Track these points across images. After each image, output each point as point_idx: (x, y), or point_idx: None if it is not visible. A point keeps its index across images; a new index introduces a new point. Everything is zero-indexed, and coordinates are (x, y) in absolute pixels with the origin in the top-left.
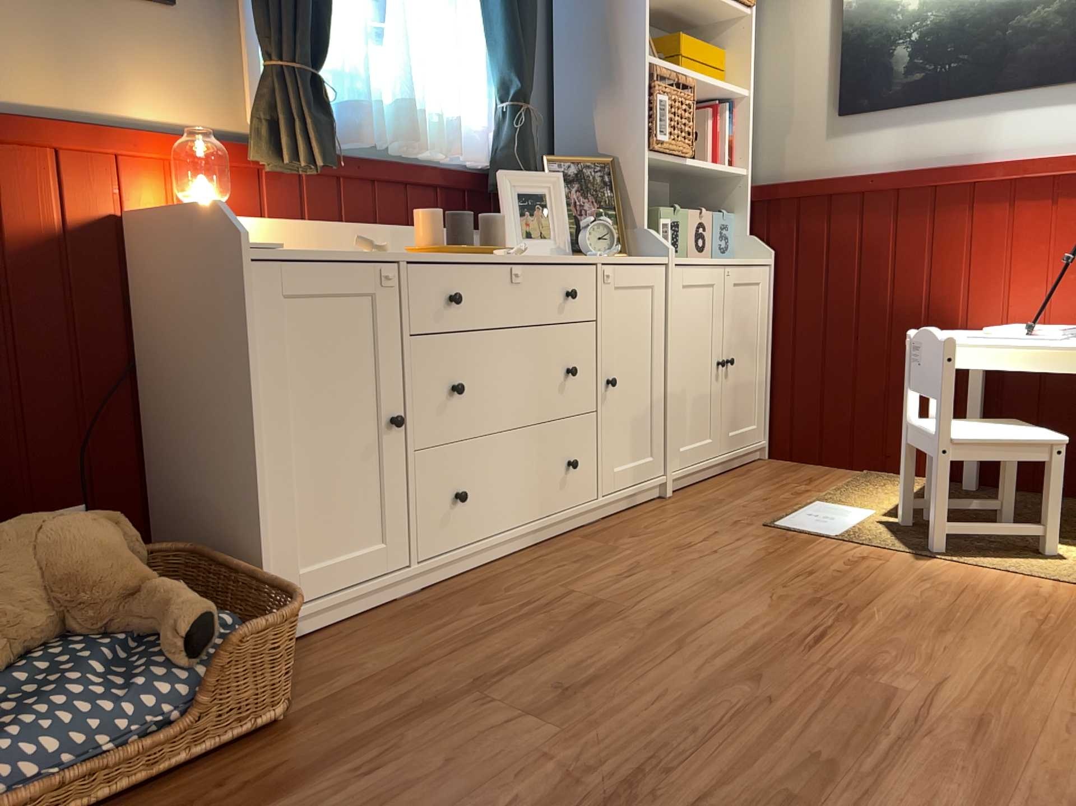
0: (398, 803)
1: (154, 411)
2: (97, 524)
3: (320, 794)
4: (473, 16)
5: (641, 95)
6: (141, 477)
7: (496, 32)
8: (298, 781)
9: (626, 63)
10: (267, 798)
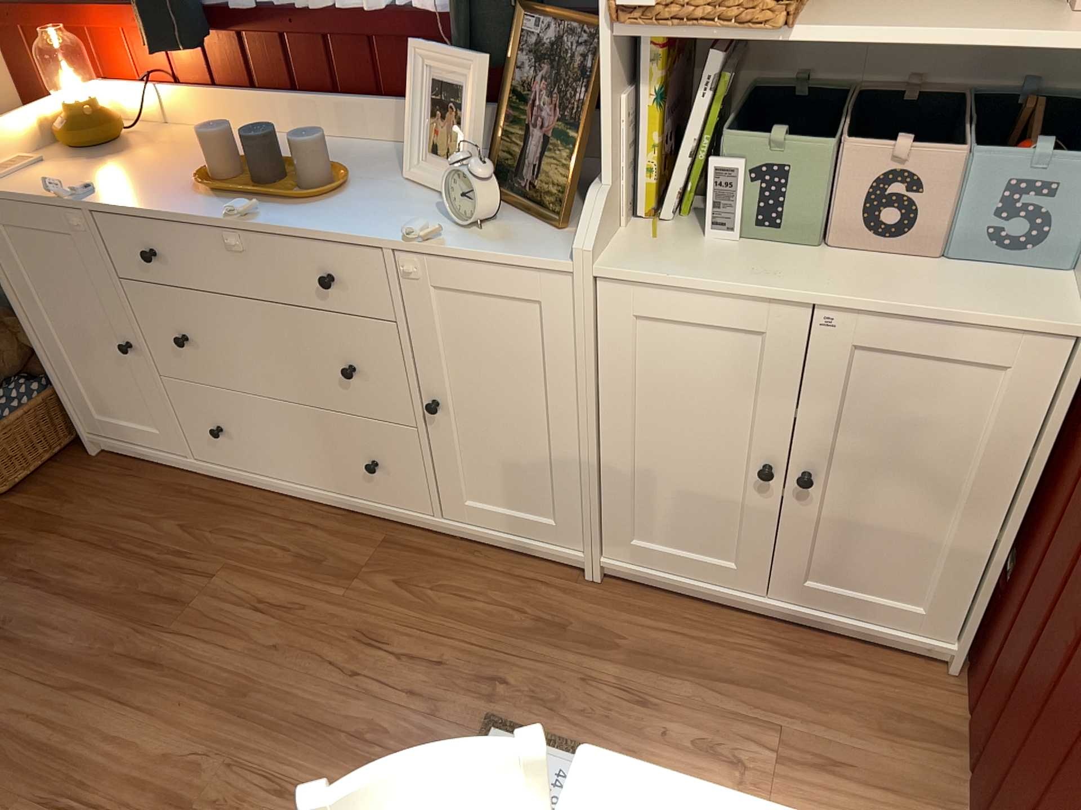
0: None
1: None
2: None
3: None
4: None
5: None
6: None
7: None
8: None
9: None
10: None
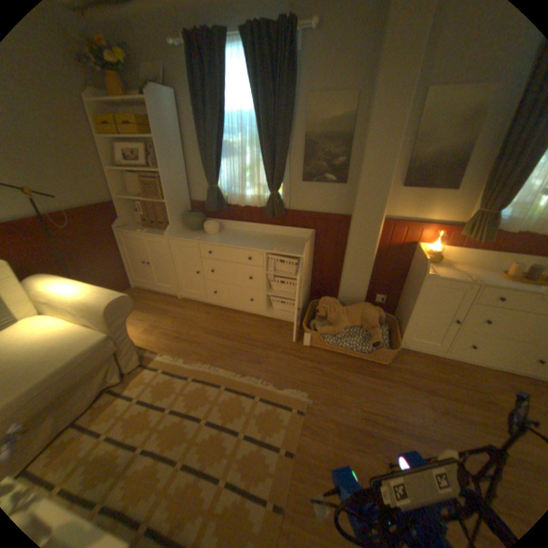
0: (388, 397)
1: (405, 286)
2: (374, 312)
3: (379, 383)
4: None
5: None
6: (399, 295)
7: None
8: (378, 378)
9: None
10: (371, 376)
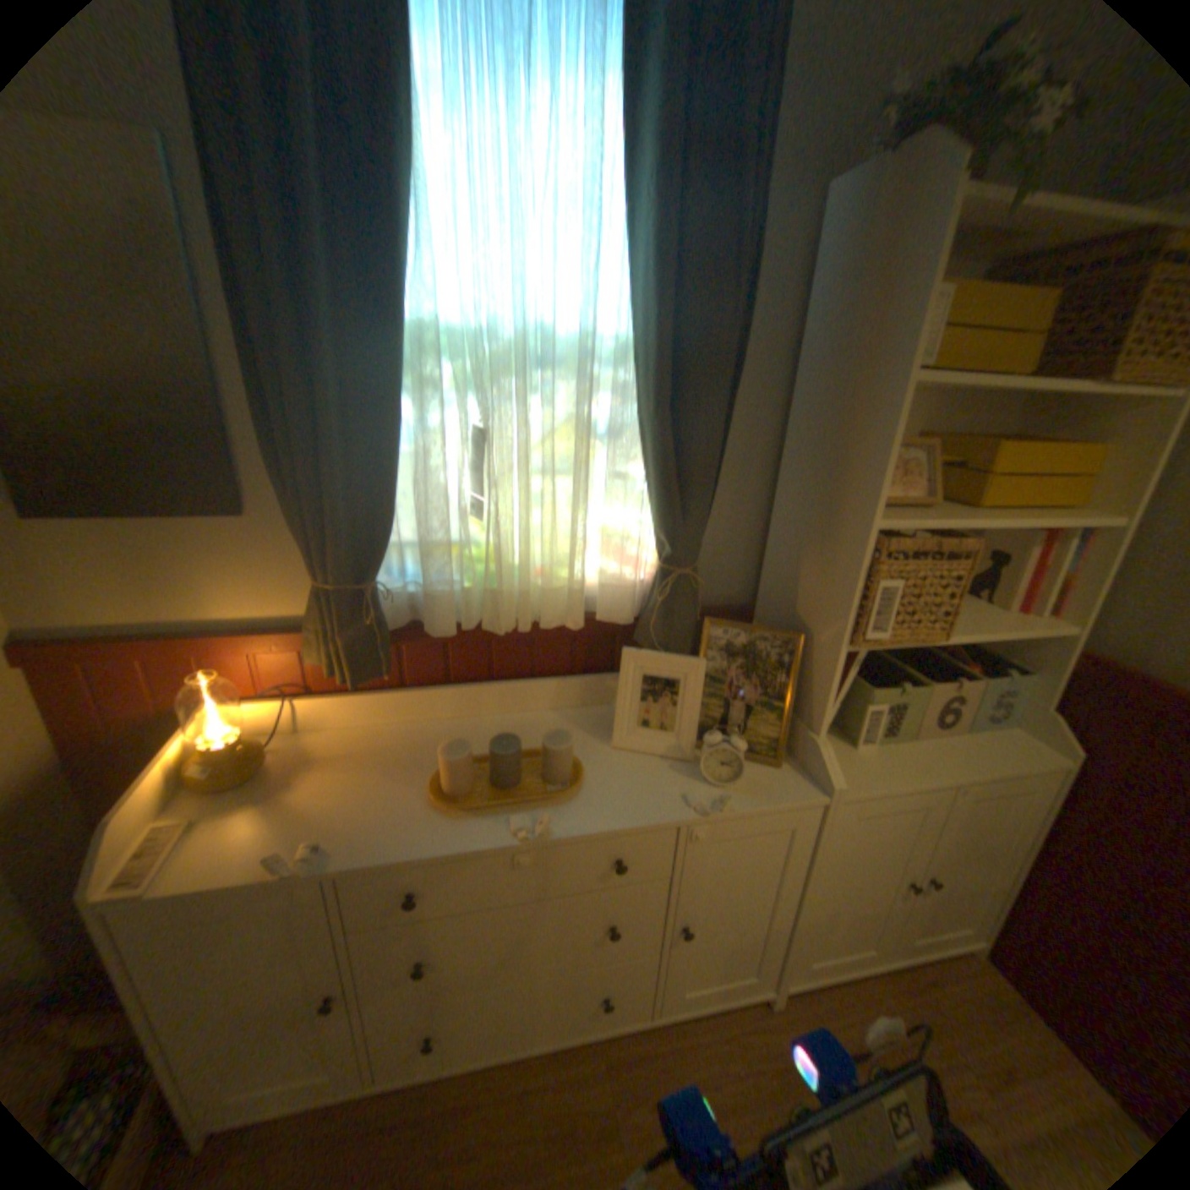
0: None
1: None
2: None
3: None
4: (631, 454)
5: (858, 575)
6: None
7: (652, 481)
8: None
9: (849, 521)
10: None
